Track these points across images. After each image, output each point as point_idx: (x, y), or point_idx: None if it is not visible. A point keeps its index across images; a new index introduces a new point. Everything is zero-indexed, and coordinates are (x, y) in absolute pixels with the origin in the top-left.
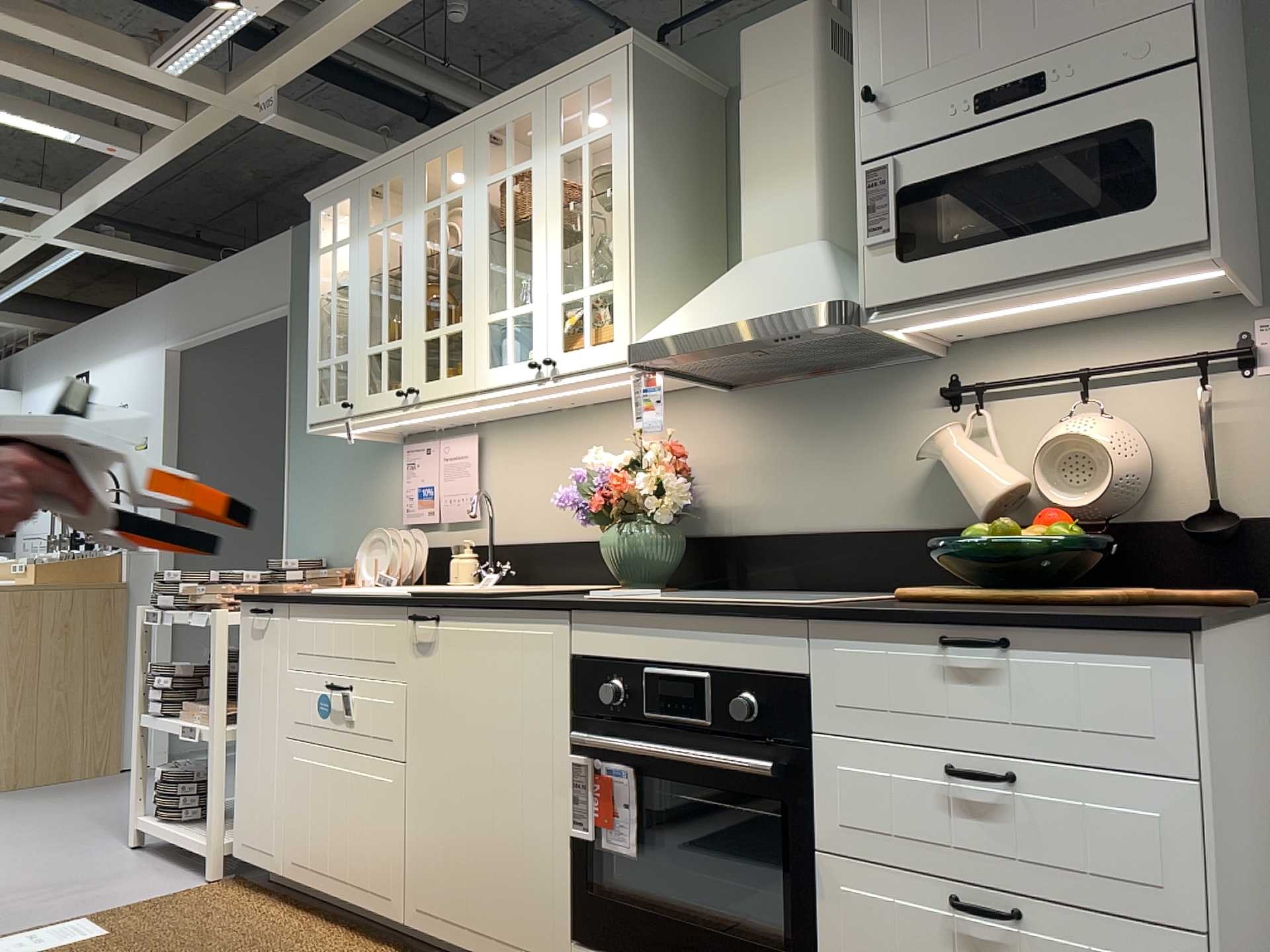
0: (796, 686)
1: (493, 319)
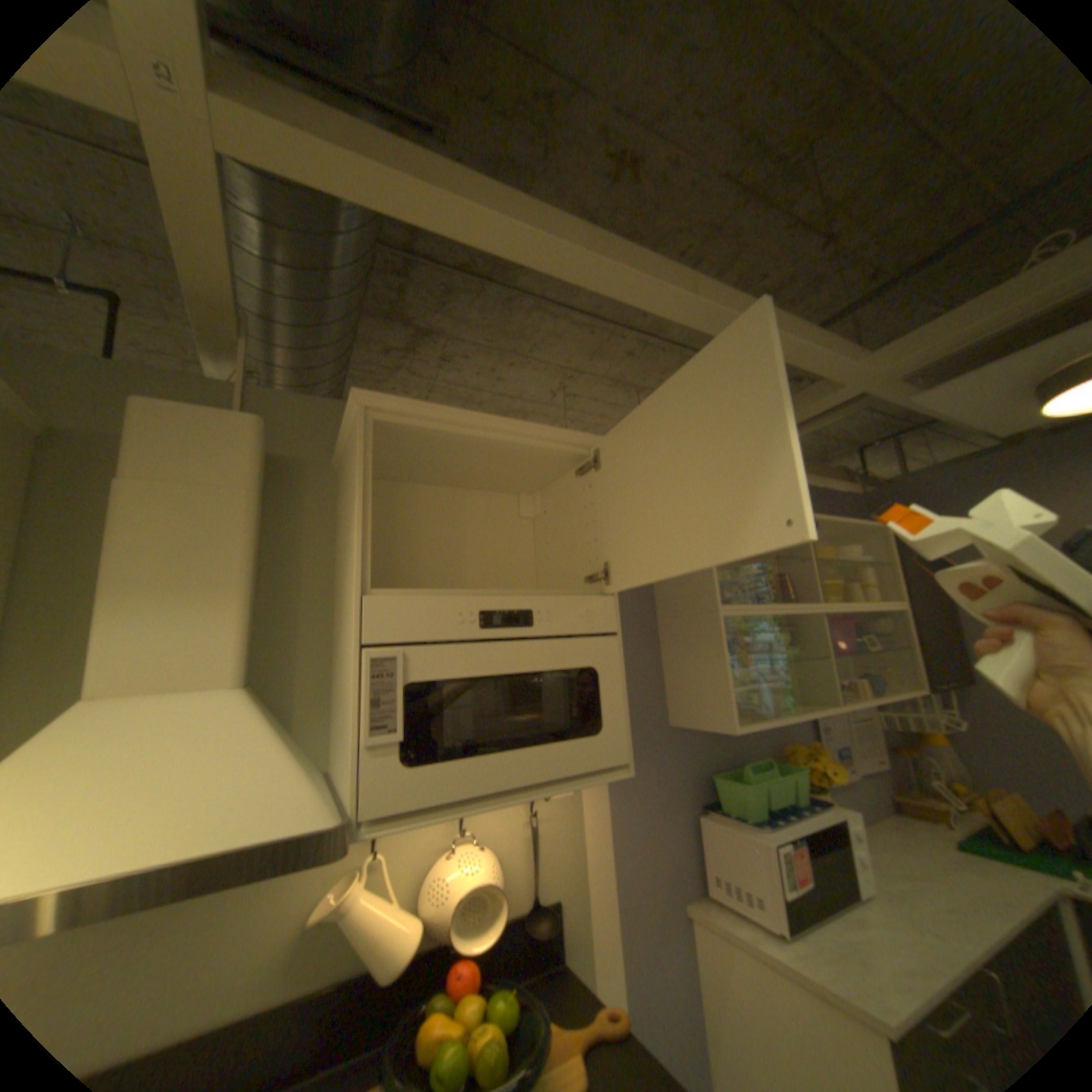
0: None
1: None
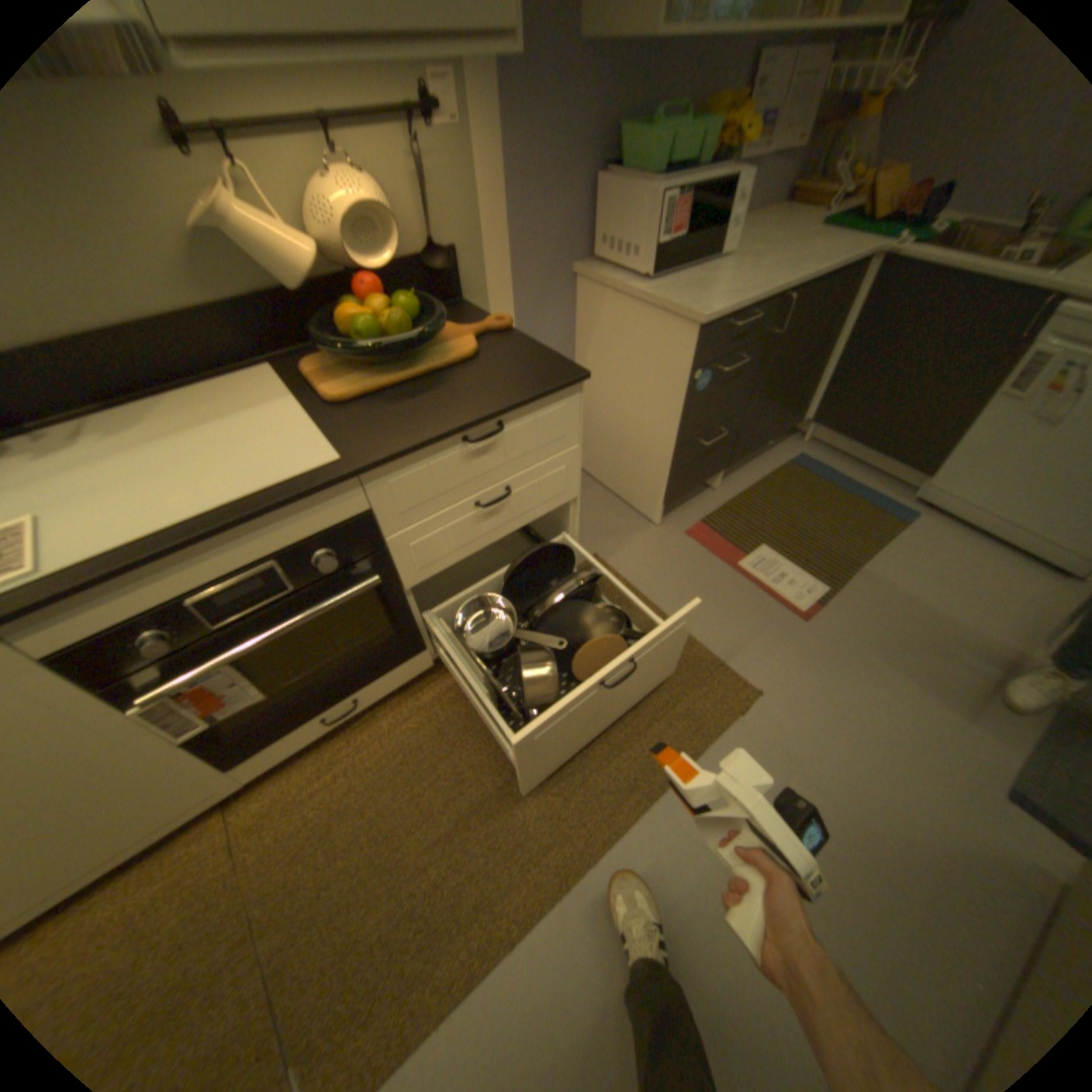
0: (360, 521)
1: None
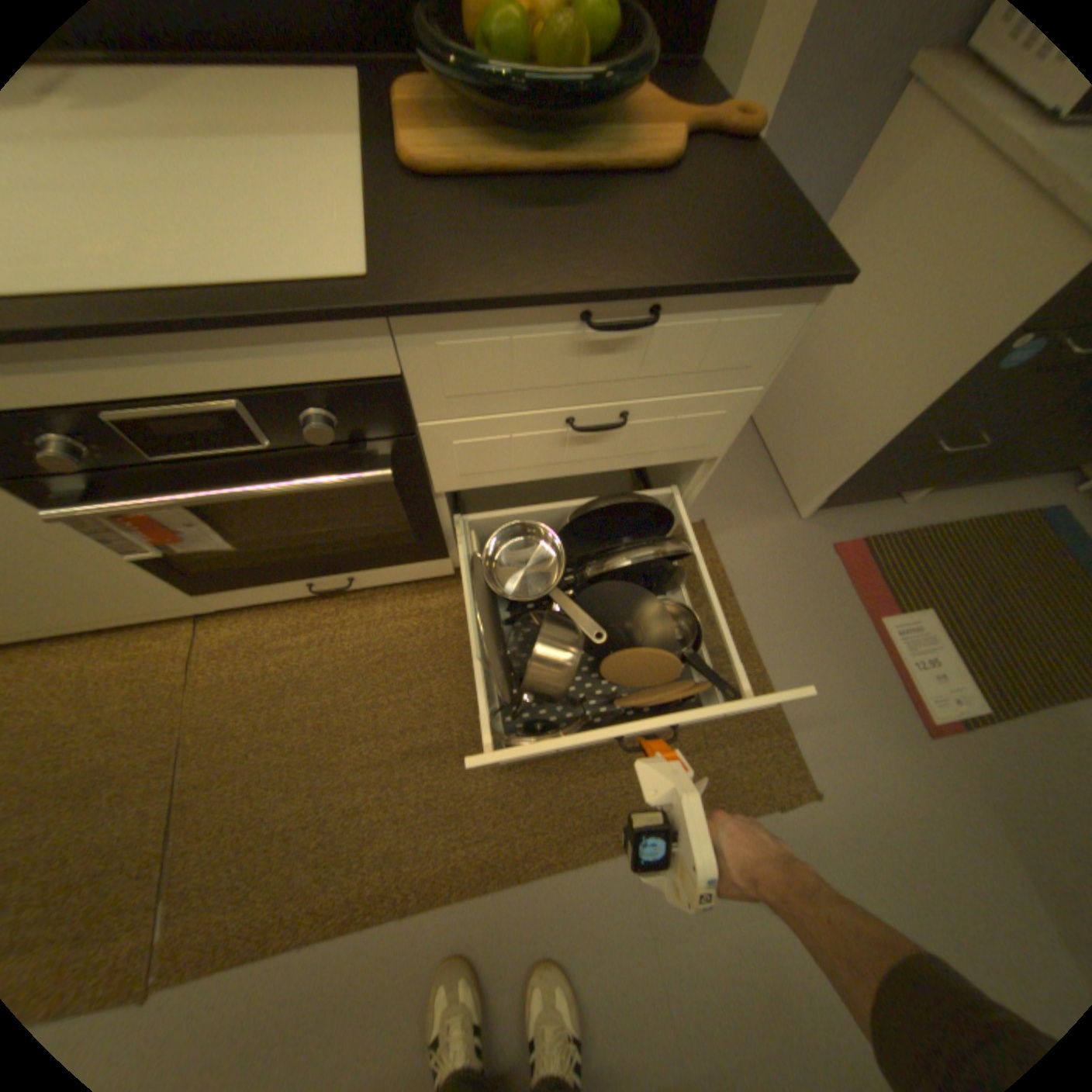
0: (380, 386)
1: None
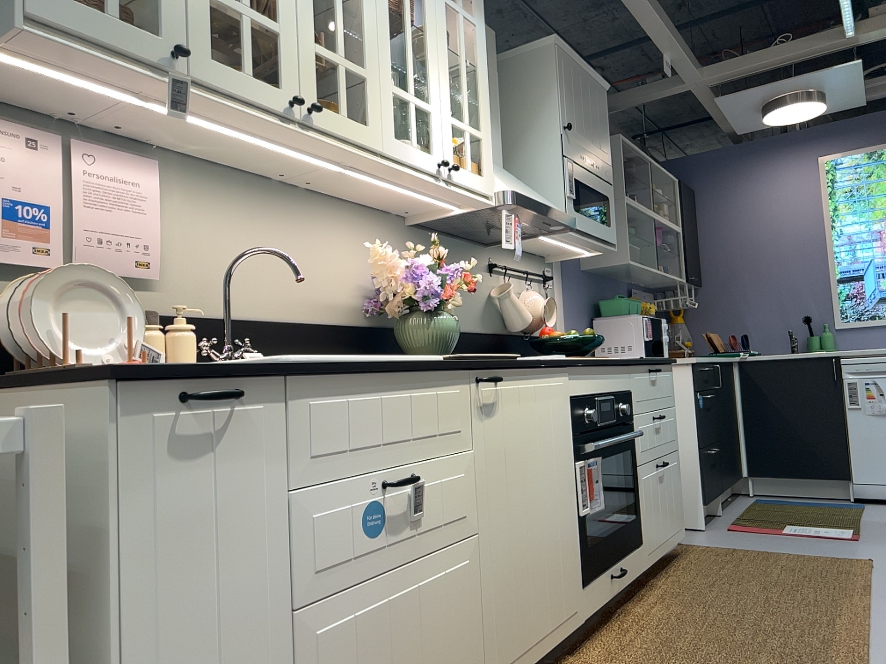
0: (629, 395)
1: (399, 94)
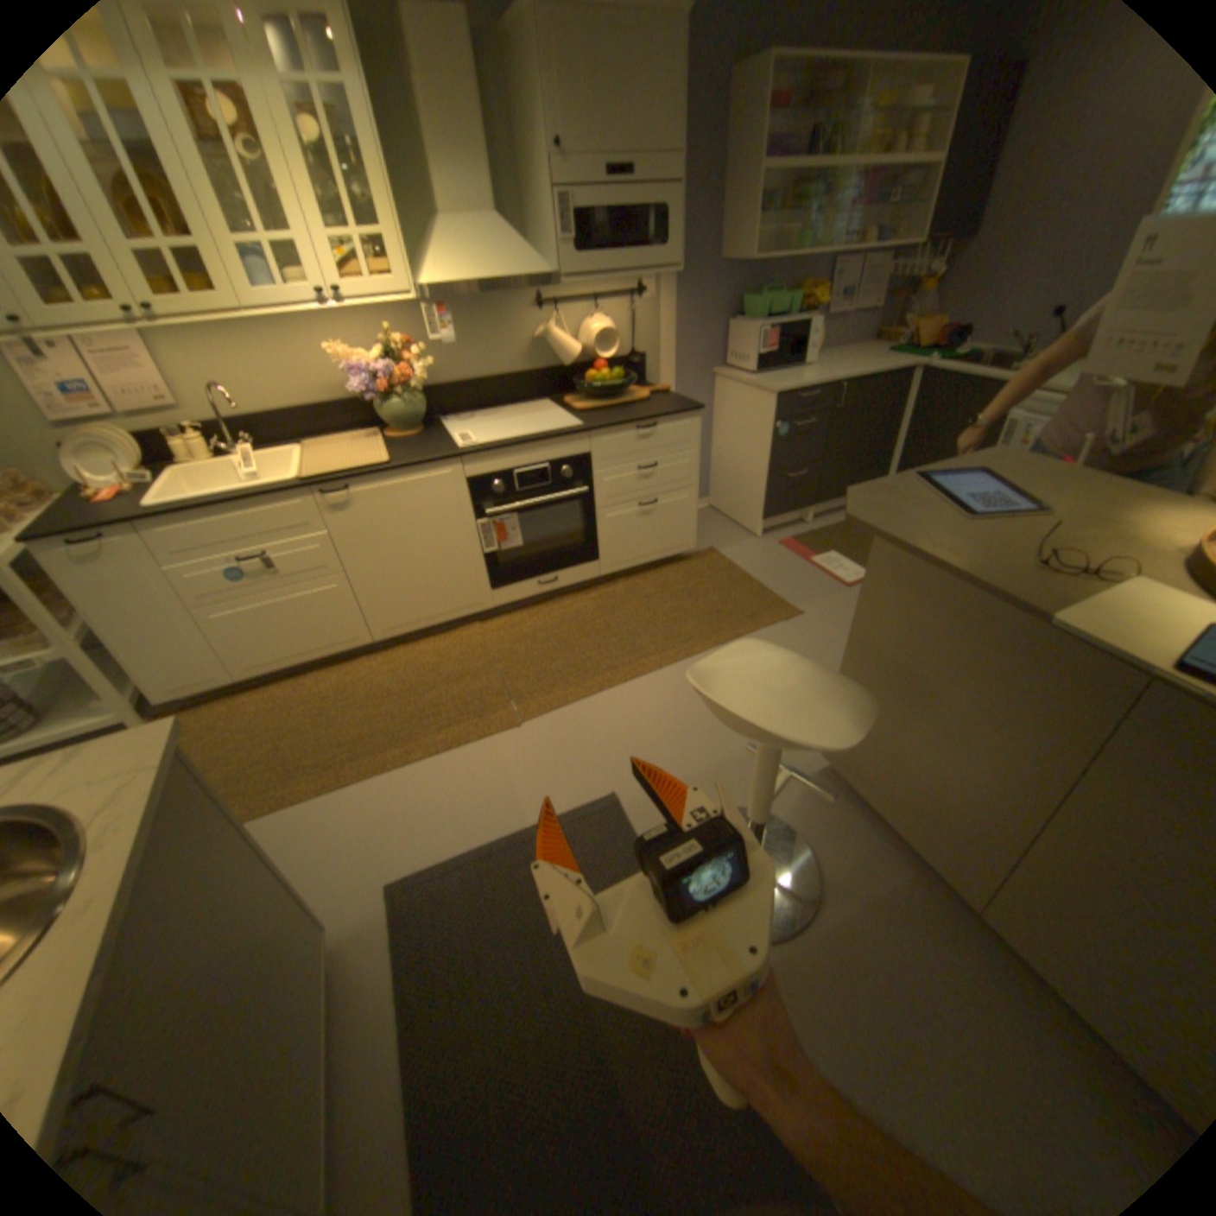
0: (584, 459)
1: (244, 243)
